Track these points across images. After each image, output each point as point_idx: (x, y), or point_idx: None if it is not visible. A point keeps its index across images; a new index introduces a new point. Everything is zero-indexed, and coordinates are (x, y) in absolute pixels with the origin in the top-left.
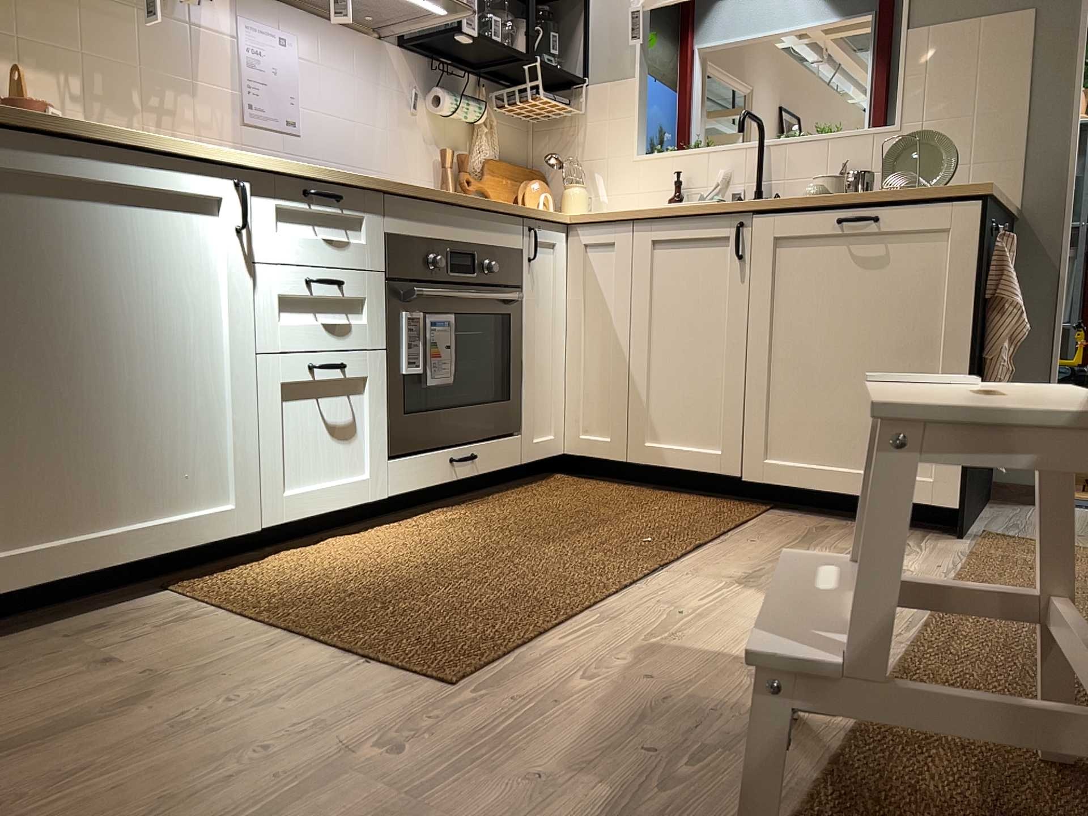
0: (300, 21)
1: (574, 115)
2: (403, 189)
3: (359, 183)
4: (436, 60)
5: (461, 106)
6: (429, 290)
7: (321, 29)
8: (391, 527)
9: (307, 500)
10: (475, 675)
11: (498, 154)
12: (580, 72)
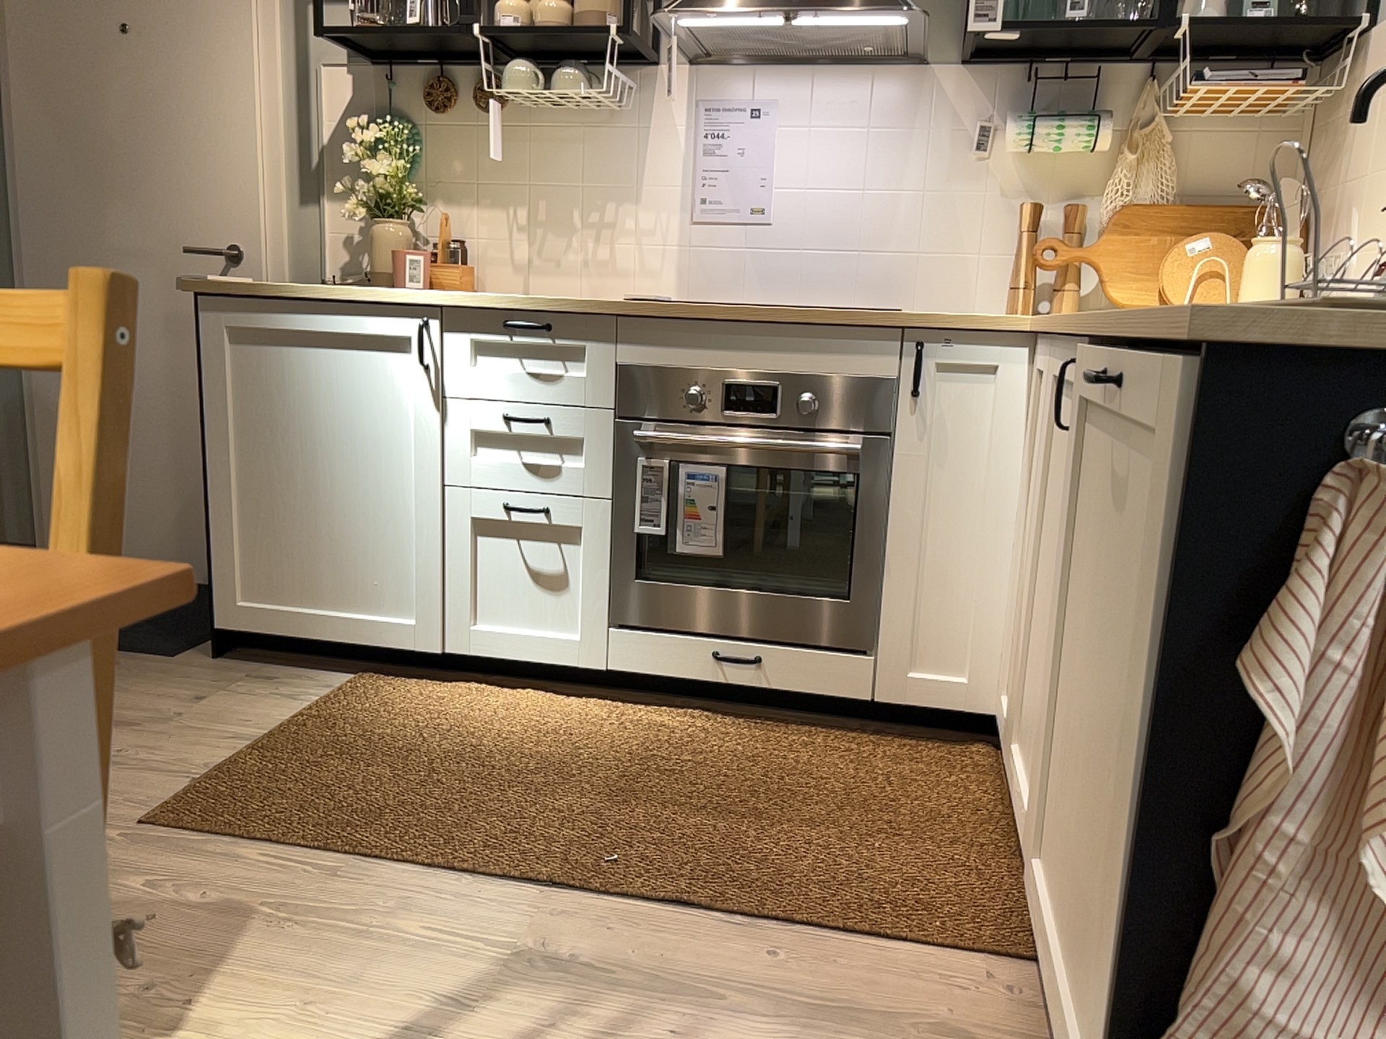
0: (779, 79)
1: (1329, 96)
2: (638, 310)
3: (570, 307)
4: (1038, 63)
5: (1037, 136)
6: (655, 436)
7: (813, 79)
8: (620, 708)
9: (497, 642)
10: (157, 829)
11: (1177, 194)
12: (1370, 3)
